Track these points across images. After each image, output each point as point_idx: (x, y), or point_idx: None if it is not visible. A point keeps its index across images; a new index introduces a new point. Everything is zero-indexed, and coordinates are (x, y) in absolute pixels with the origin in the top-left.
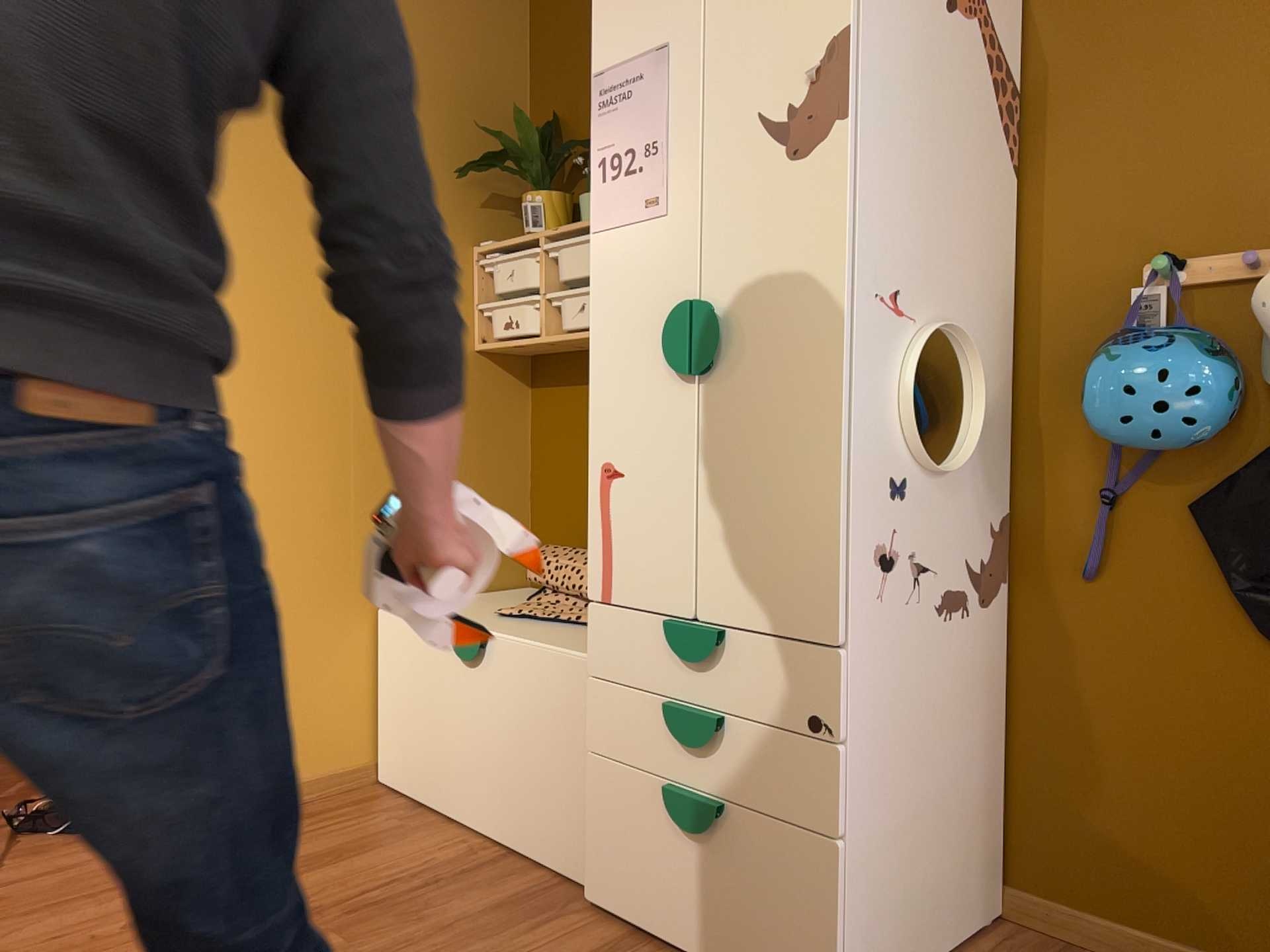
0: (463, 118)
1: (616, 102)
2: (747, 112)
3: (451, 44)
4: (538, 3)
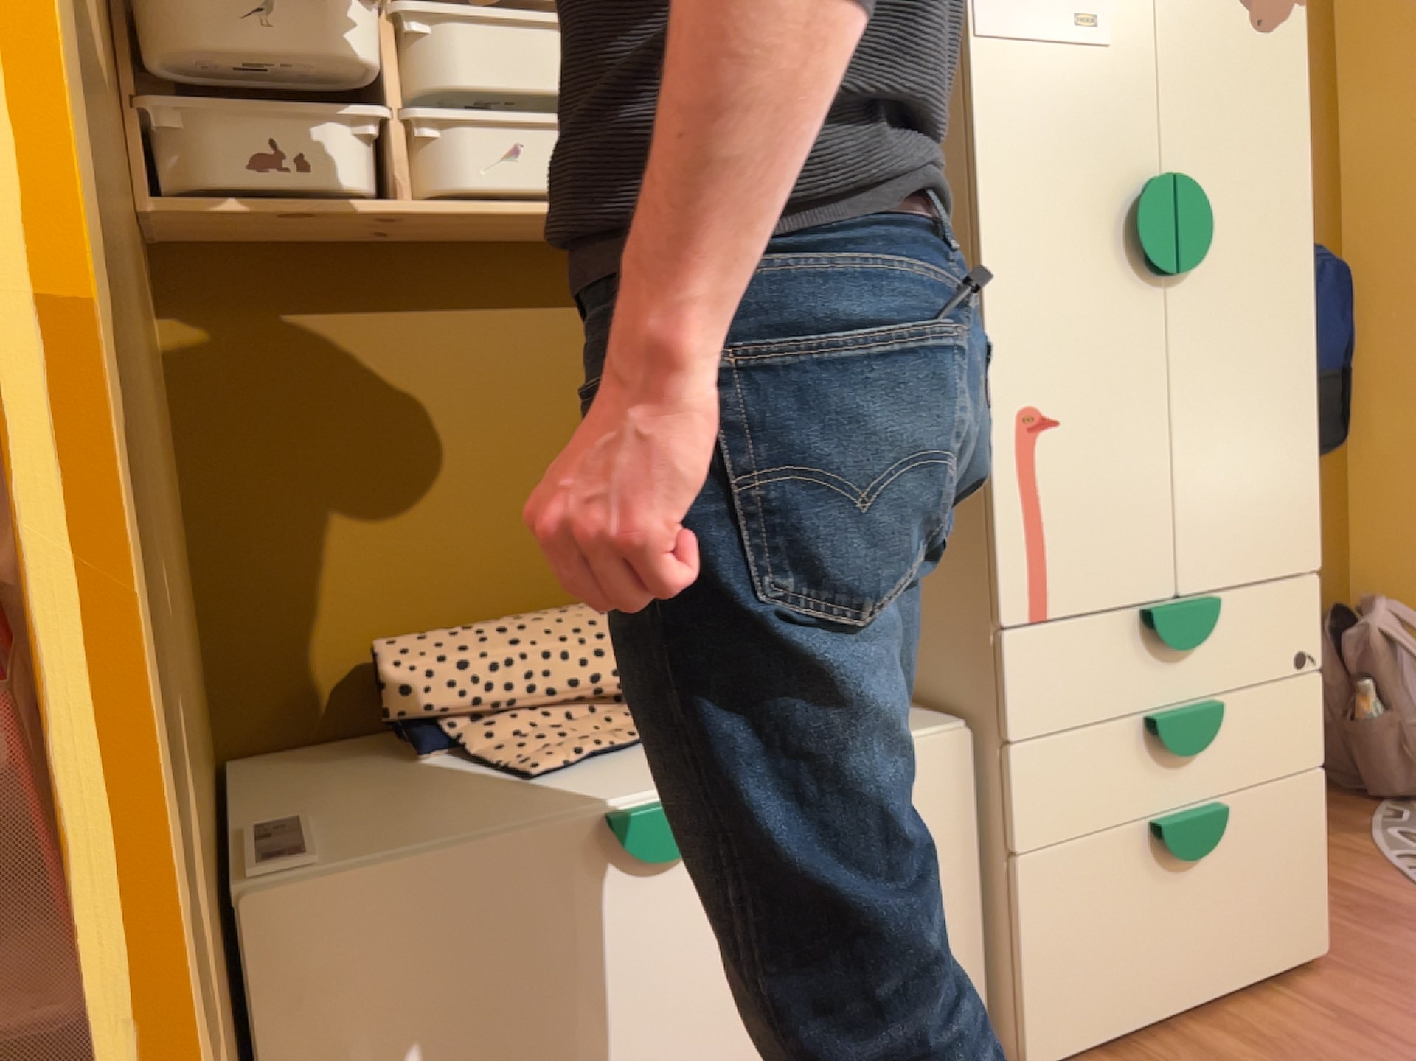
0: None
1: None
2: None
3: None
4: None
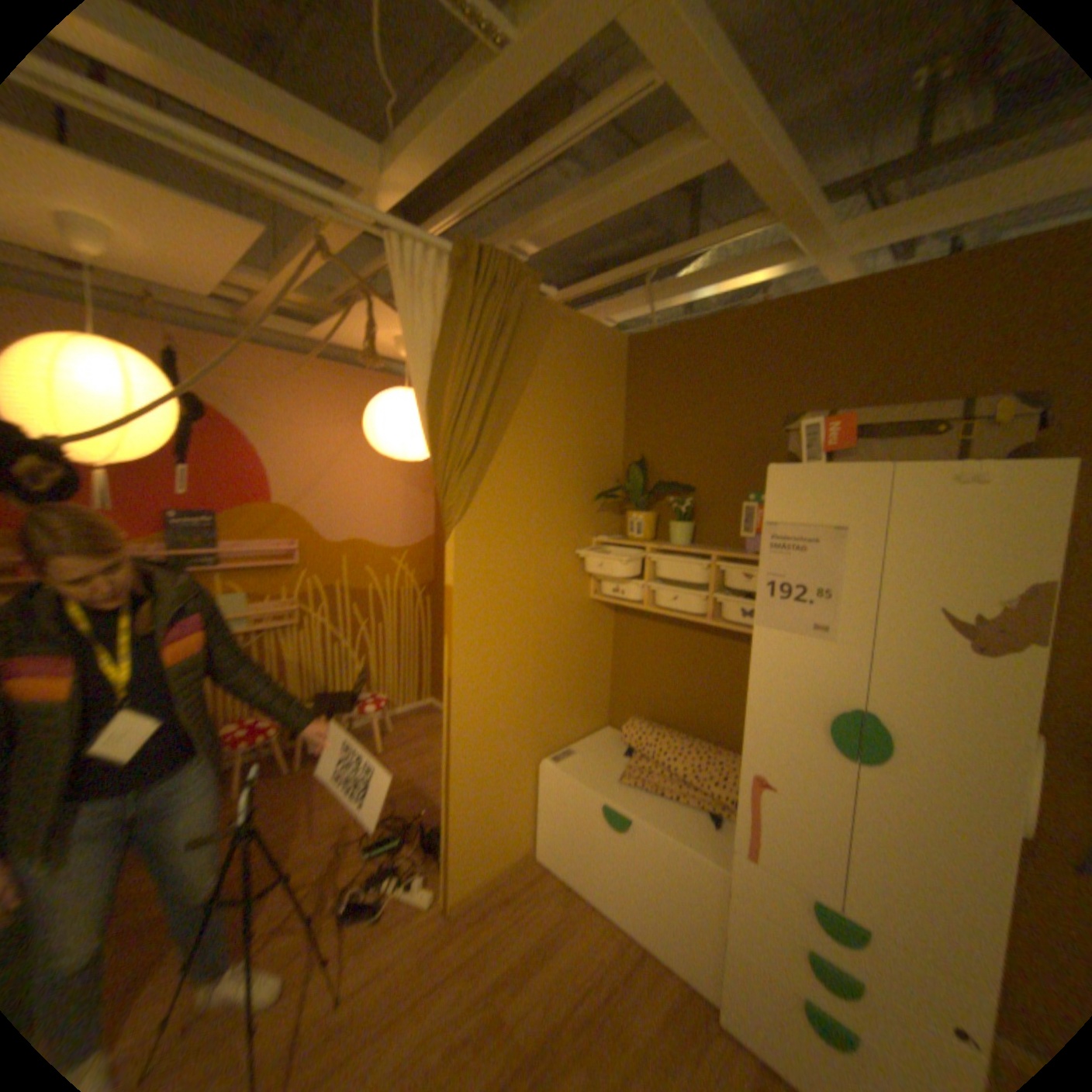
0: (591, 459)
1: (790, 548)
2: (932, 603)
3: (587, 415)
4: (632, 381)
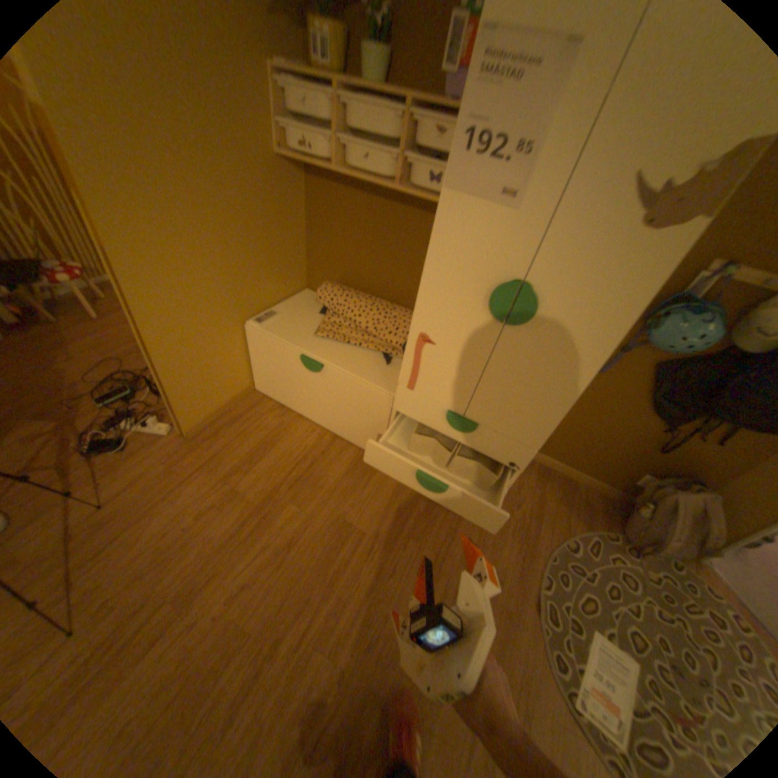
0: None
1: (501, 76)
2: (629, 165)
3: None
4: None
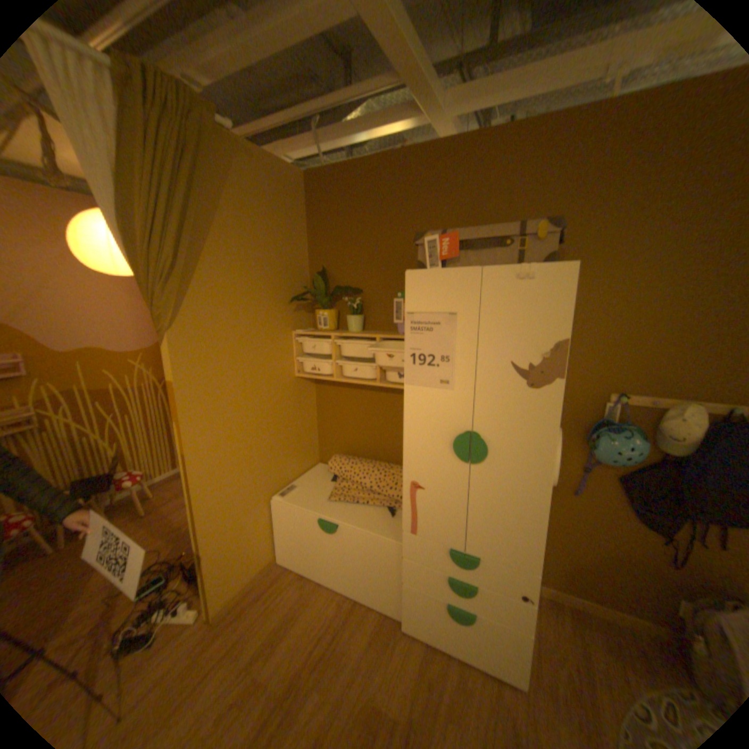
0: (283, 271)
1: (422, 330)
2: (505, 359)
3: (276, 235)
4: (309, 209)
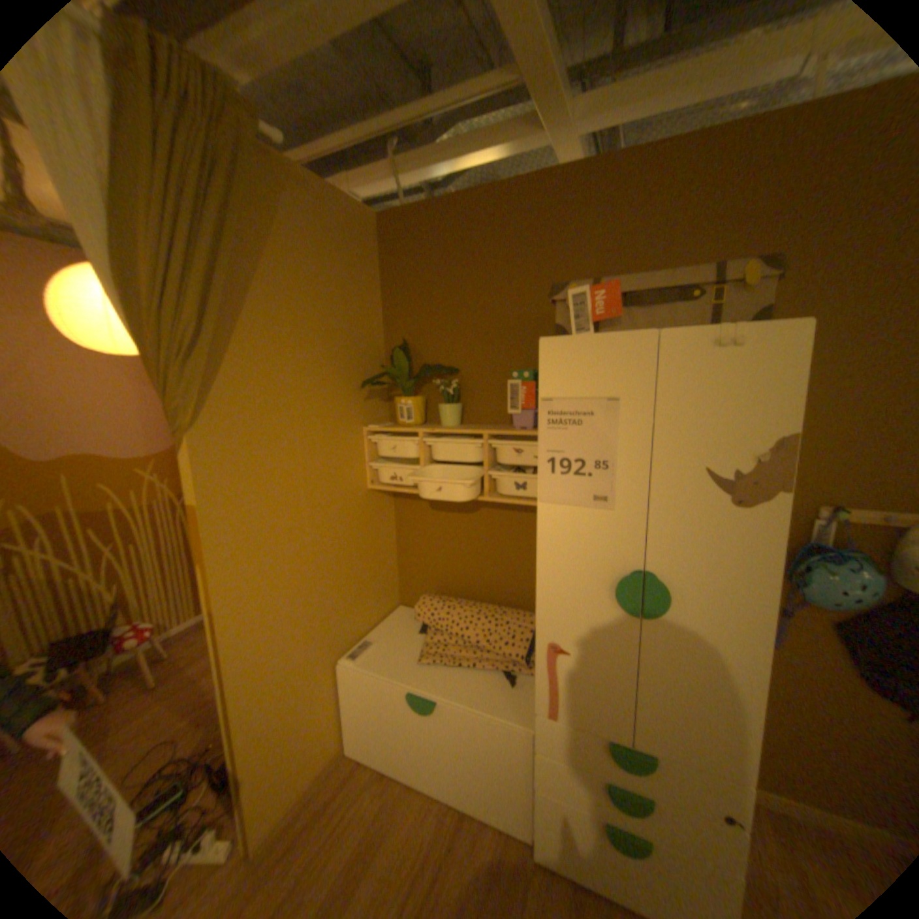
0: (351, 345)
1: (566, 423)
2: (697, 464)
3: (341, 296)
4: (385, 262)
